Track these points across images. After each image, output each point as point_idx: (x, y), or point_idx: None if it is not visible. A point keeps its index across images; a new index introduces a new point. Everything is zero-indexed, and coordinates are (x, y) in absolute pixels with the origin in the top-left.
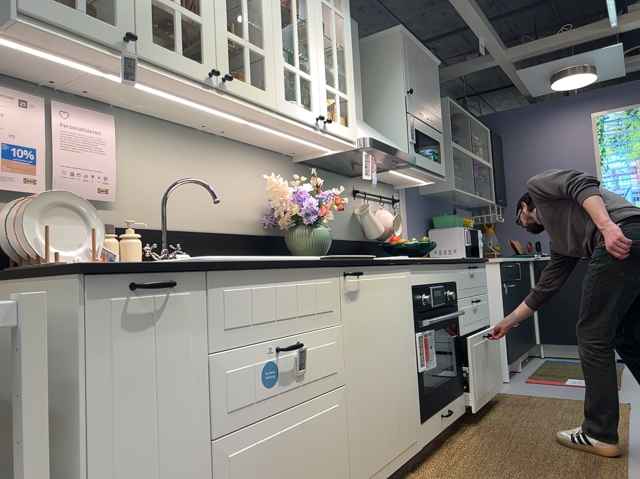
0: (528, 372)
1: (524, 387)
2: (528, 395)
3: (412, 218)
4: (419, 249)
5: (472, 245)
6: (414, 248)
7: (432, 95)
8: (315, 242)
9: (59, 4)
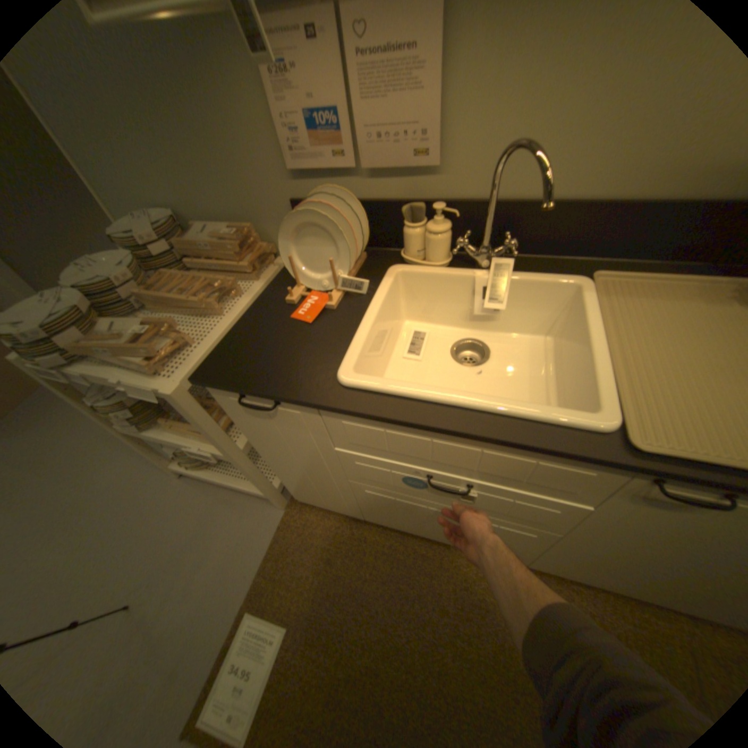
0: None
1: None
2: None
3: None
4: None
5: None
6: None
7: None
8: None
9: None
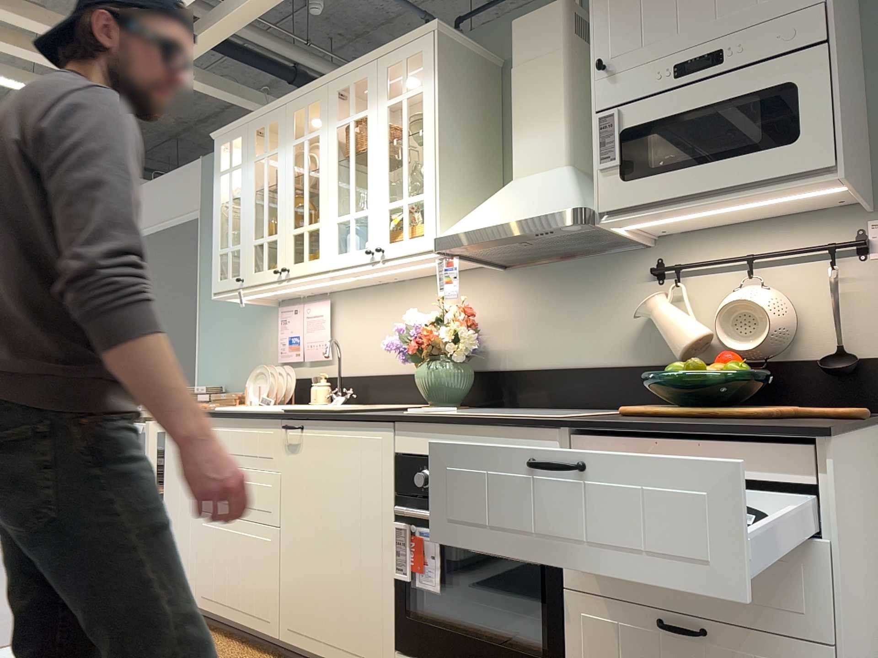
0: None
1: None
2: None
3: None
4: (683, 387)
5: None
6: (673, 384)
7: None
8: (421, 384)
9: (223, 280)
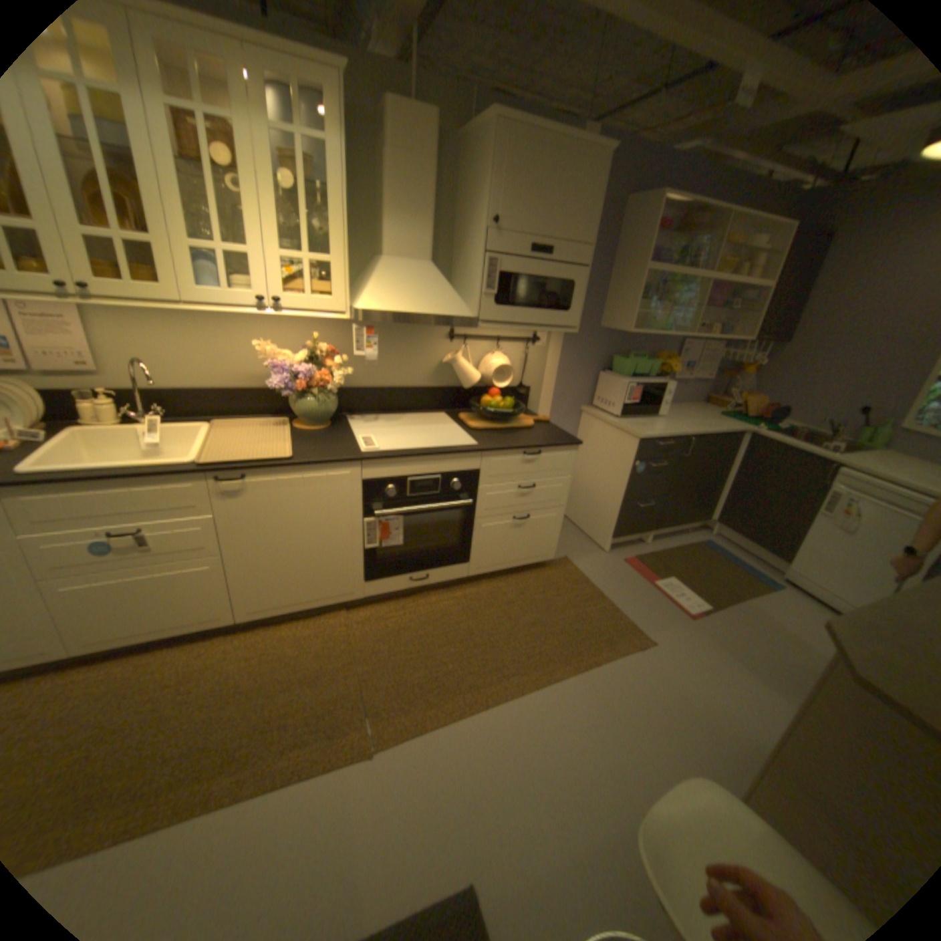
0: (653, 549)
1: (606, 567)
2: (588, 579)
3: (569, 357)
4: (496, 414)
5: (639, 402)
6: (490, 412)
7: (569, 210)
8: (305, 411)
9: None
